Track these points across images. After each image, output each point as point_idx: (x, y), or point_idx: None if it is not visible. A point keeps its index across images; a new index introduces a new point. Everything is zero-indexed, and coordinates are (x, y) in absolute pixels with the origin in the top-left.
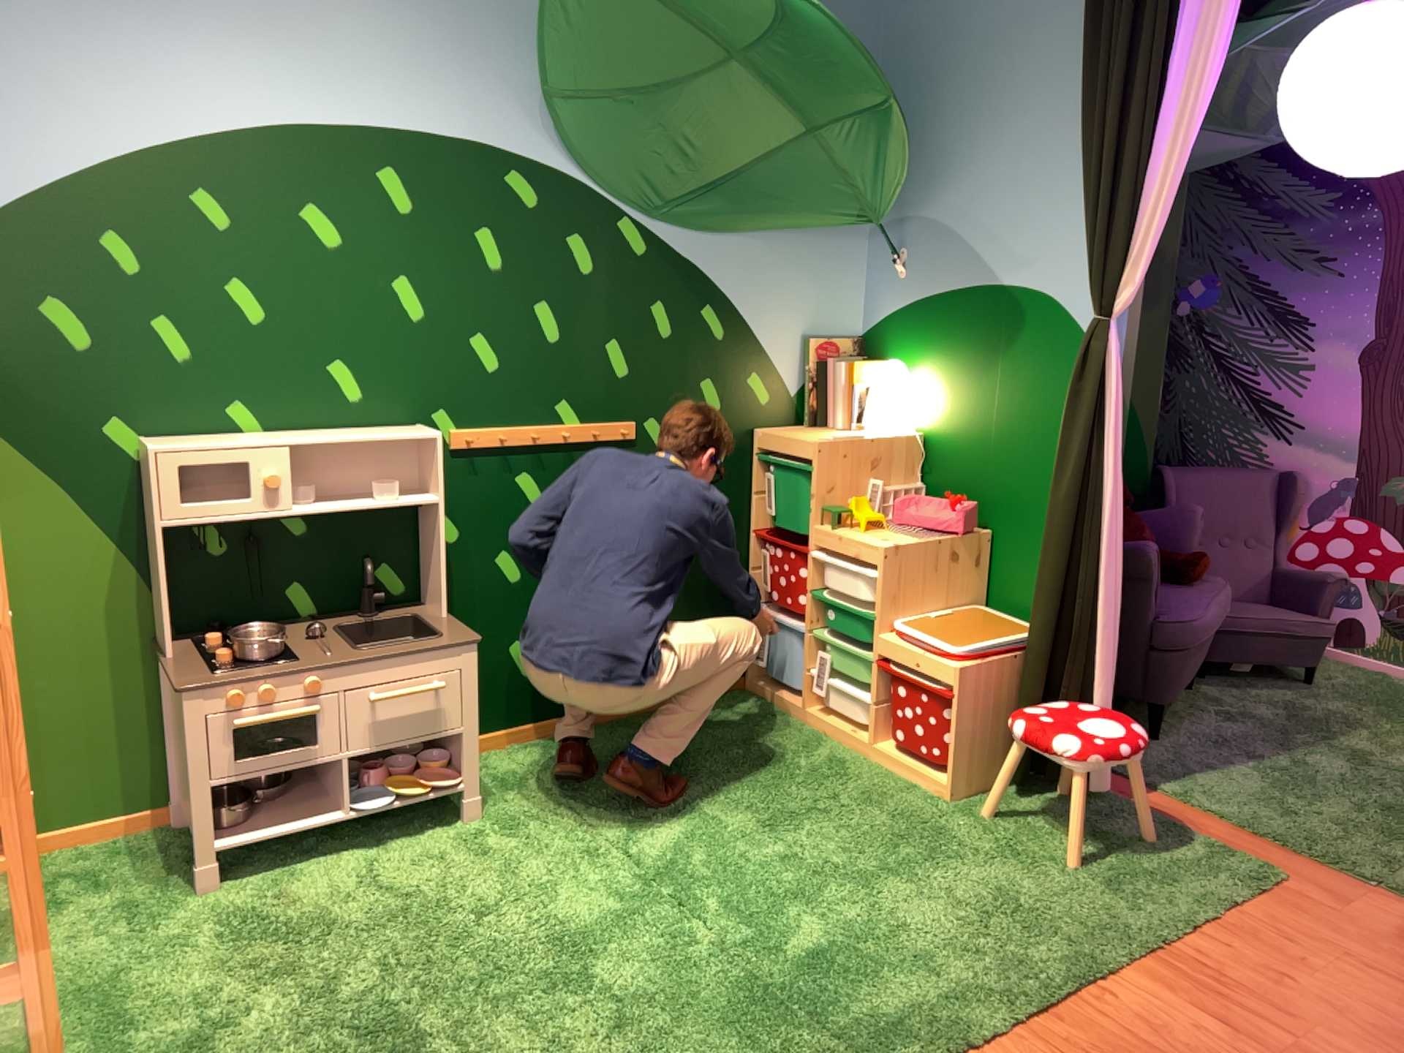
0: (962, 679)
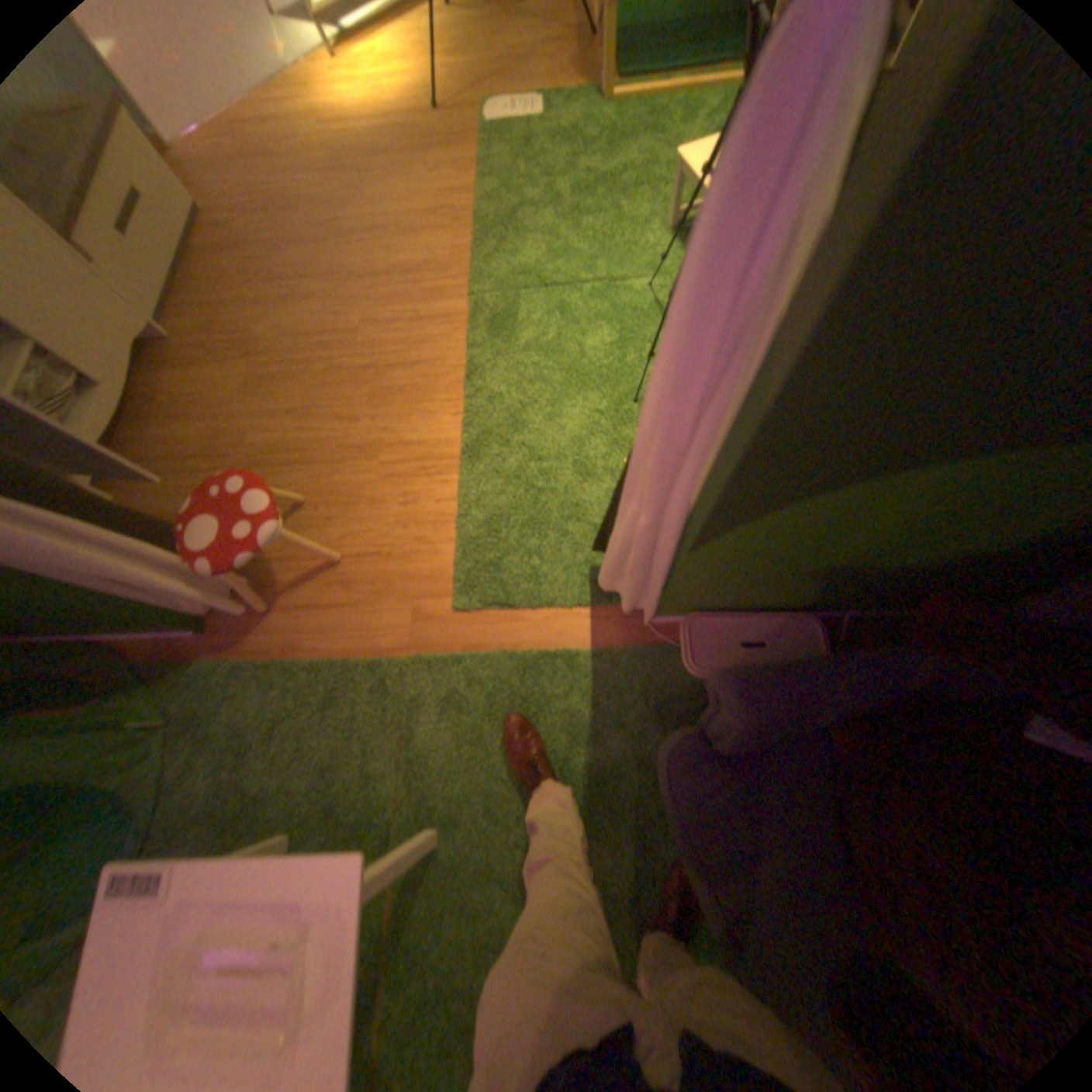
0: None
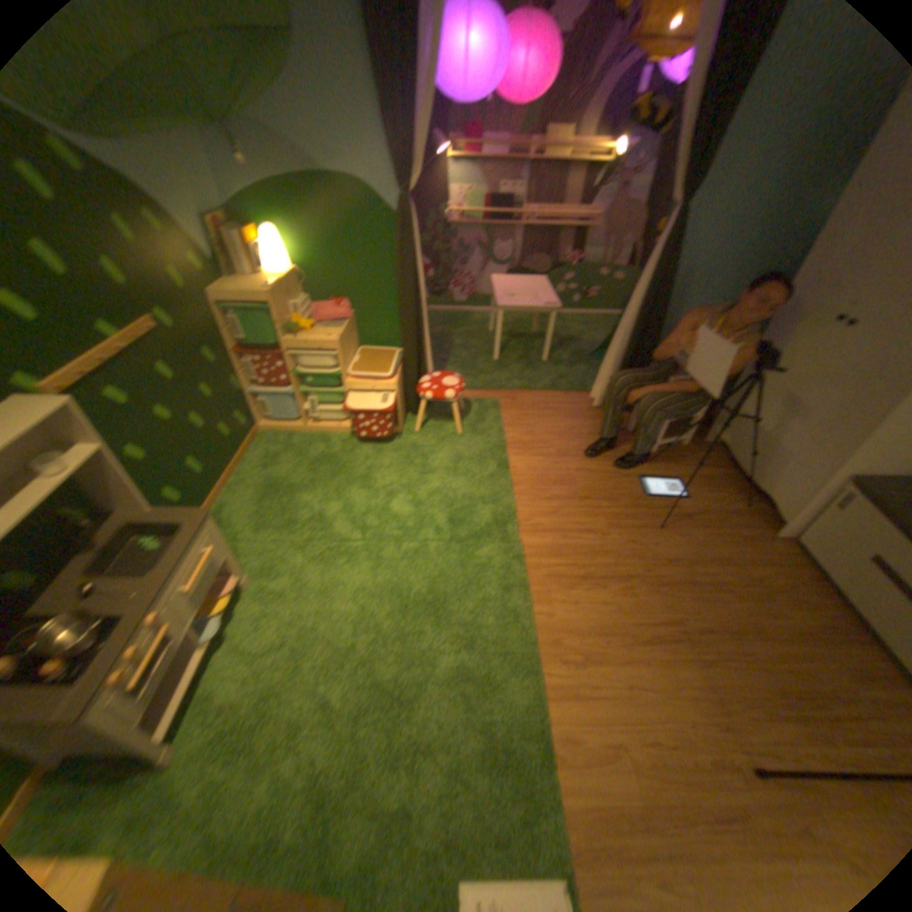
0: (397, 386)
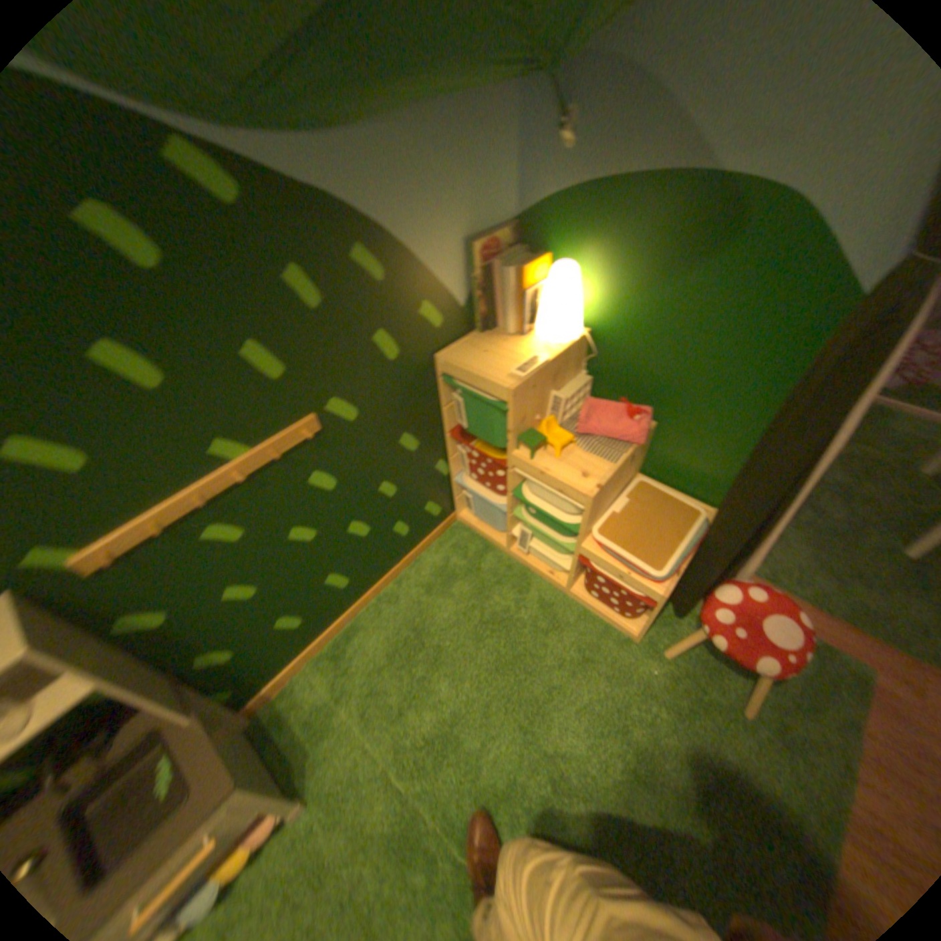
0: (665, 600)
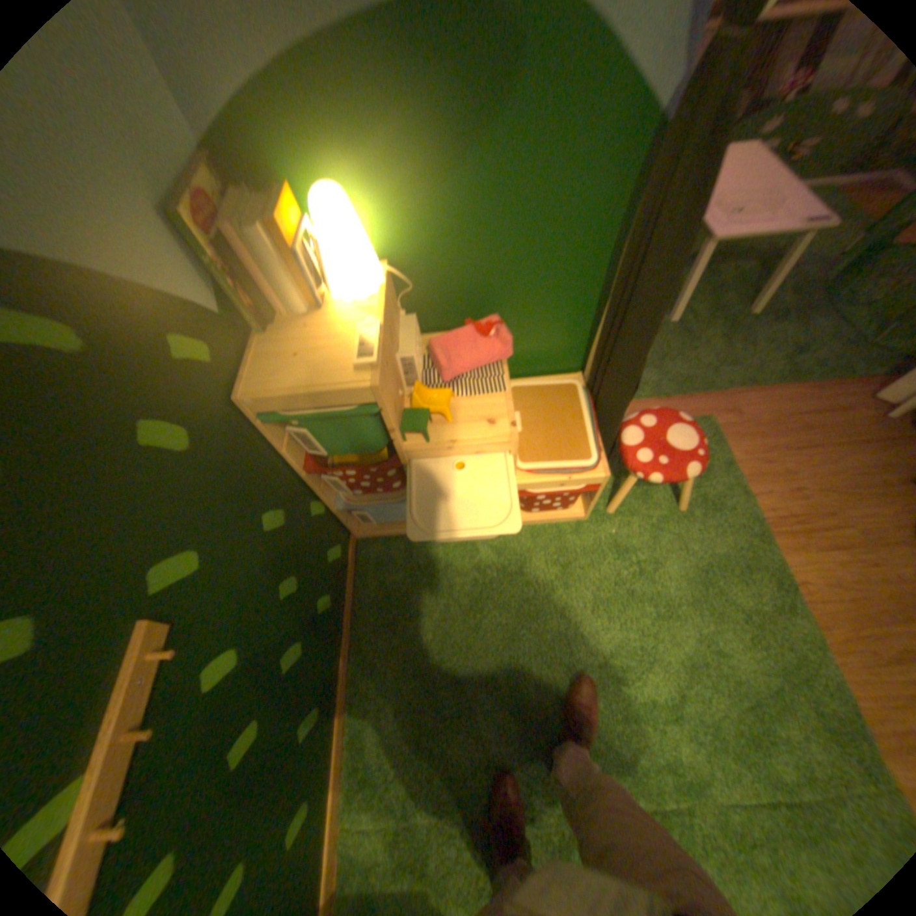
0: (606, 477)
